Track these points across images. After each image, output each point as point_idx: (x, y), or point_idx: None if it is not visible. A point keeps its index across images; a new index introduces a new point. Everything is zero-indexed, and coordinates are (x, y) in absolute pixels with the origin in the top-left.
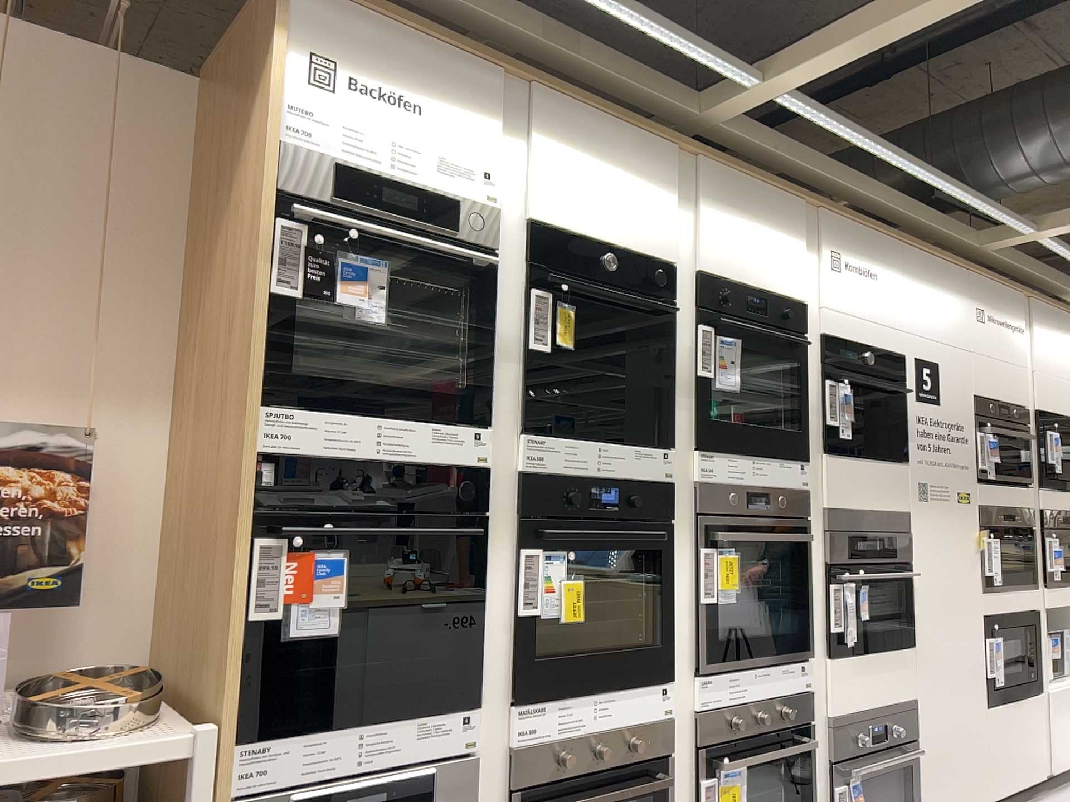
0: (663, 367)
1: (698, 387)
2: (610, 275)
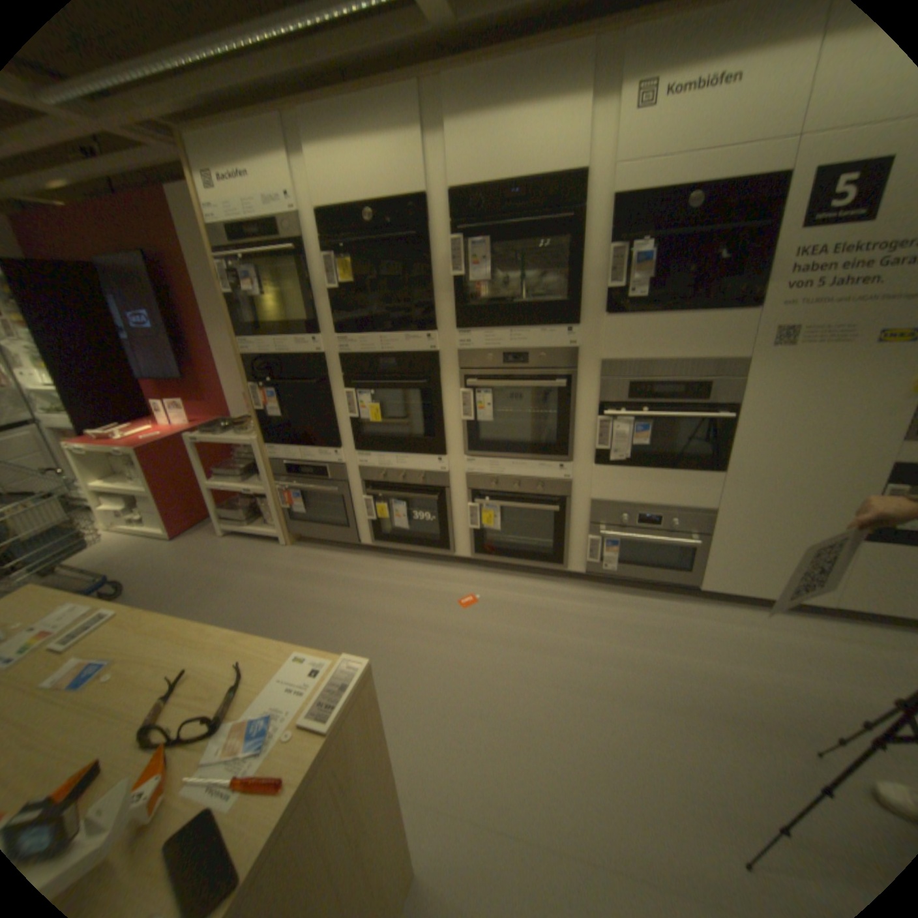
0: (429, 276)
1: (462, 285)
2: (369, 222)
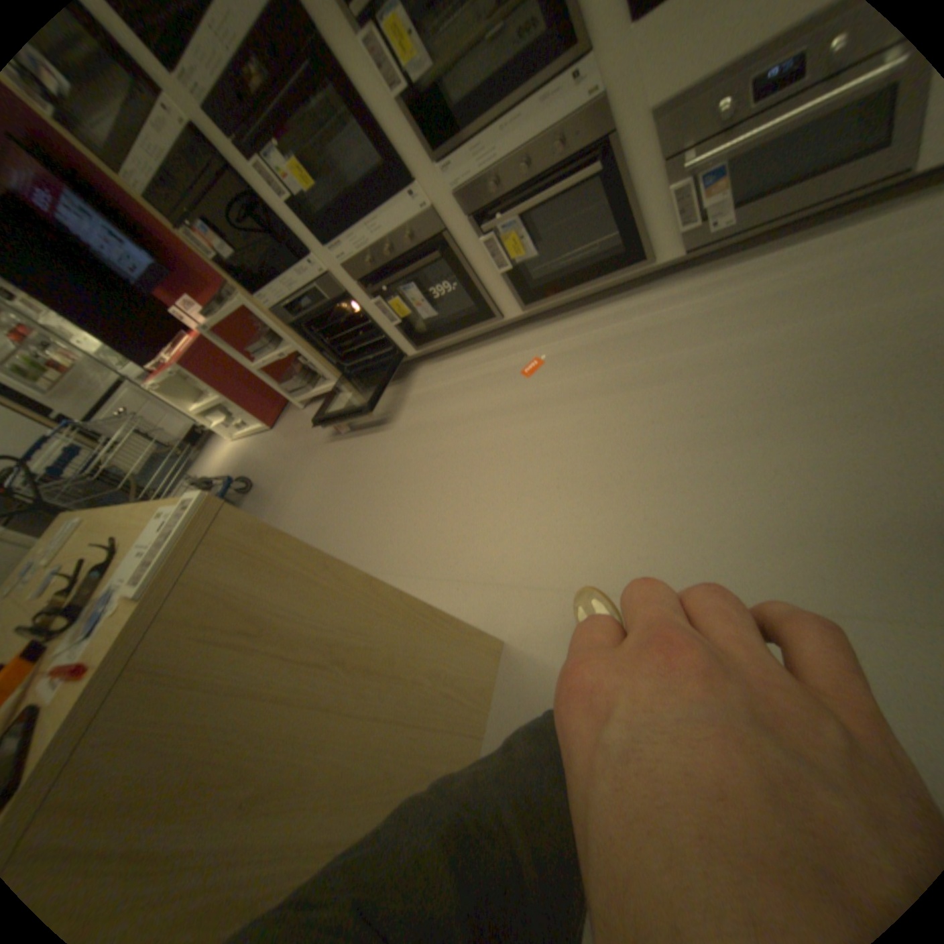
0: None
1: None
2: None
